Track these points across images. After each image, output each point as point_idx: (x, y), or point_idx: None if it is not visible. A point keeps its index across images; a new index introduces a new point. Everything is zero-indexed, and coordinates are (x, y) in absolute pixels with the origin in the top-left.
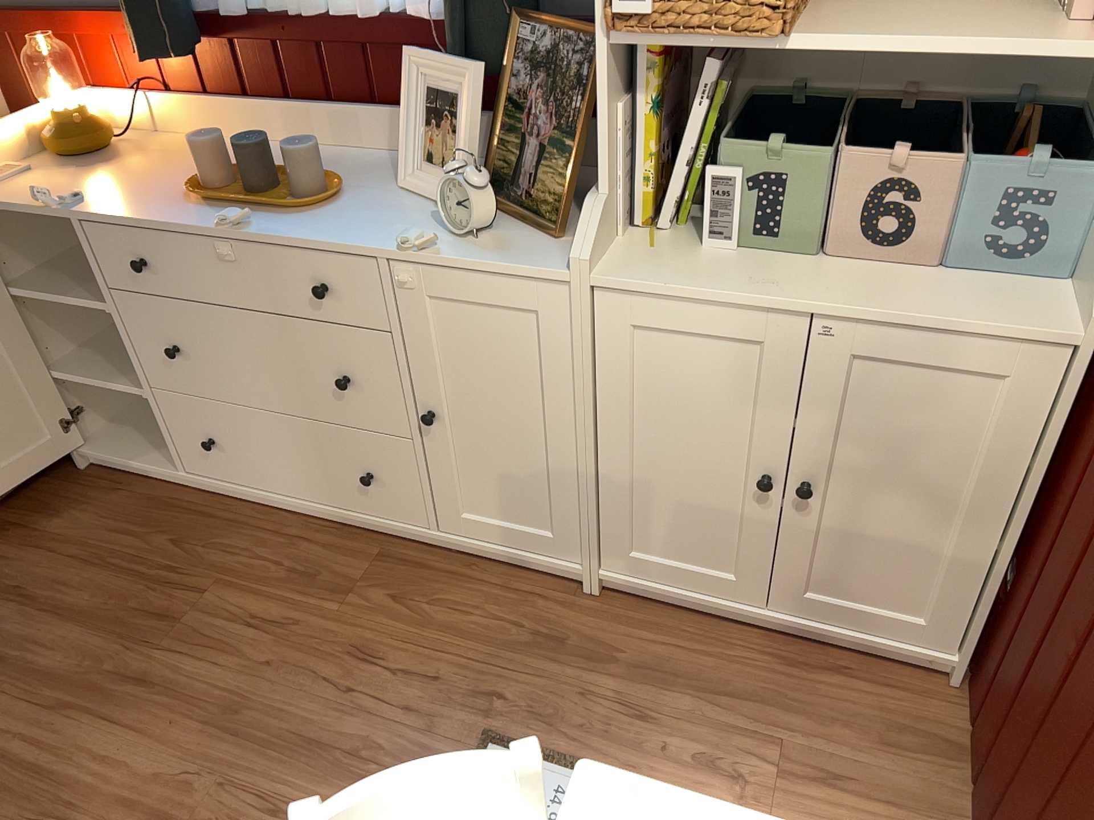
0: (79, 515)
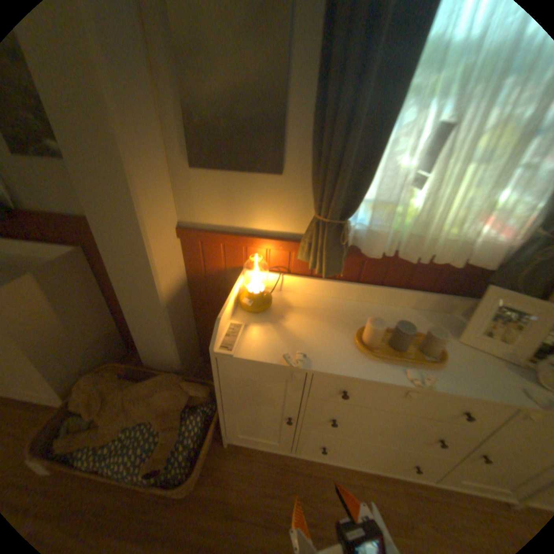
0: (237, 489)
